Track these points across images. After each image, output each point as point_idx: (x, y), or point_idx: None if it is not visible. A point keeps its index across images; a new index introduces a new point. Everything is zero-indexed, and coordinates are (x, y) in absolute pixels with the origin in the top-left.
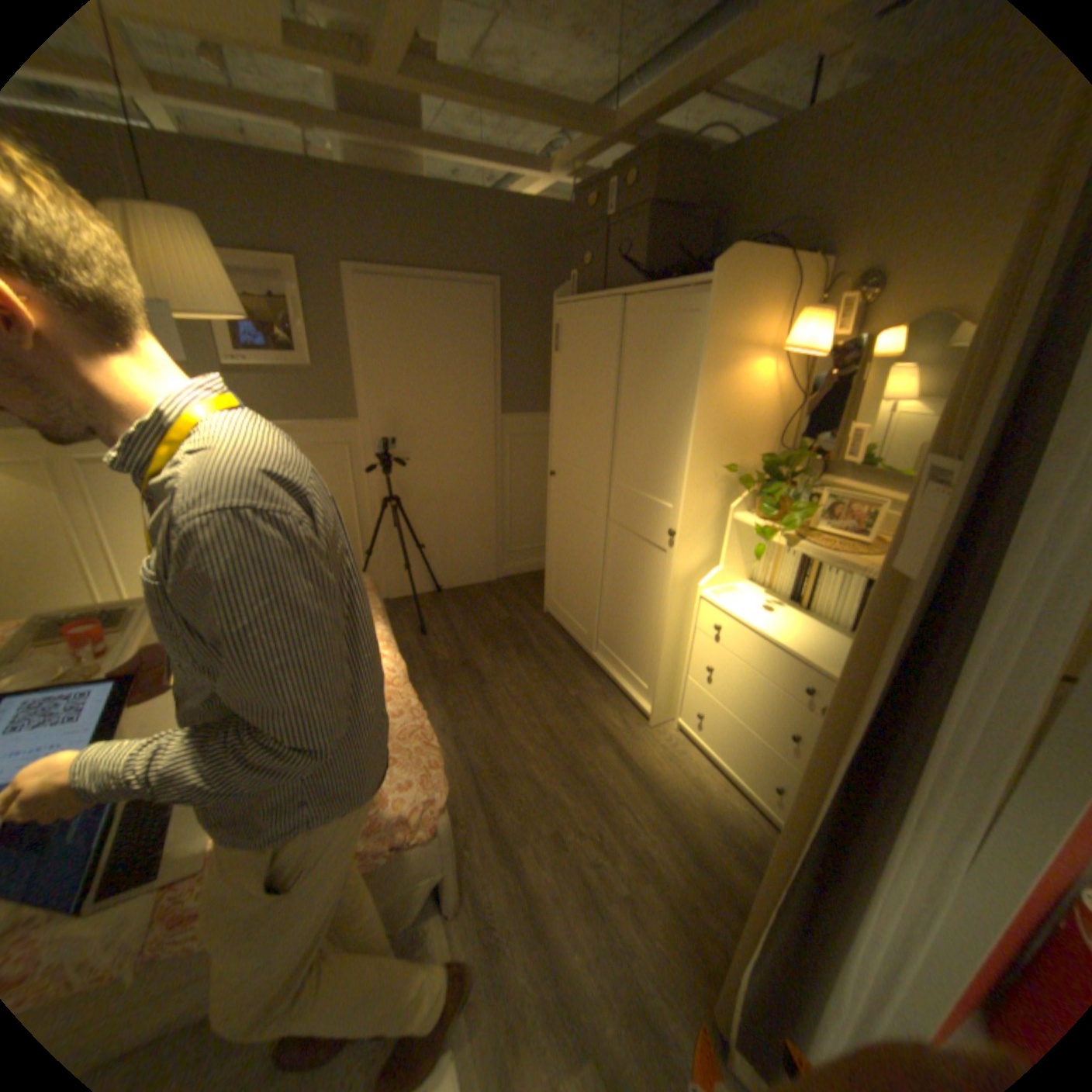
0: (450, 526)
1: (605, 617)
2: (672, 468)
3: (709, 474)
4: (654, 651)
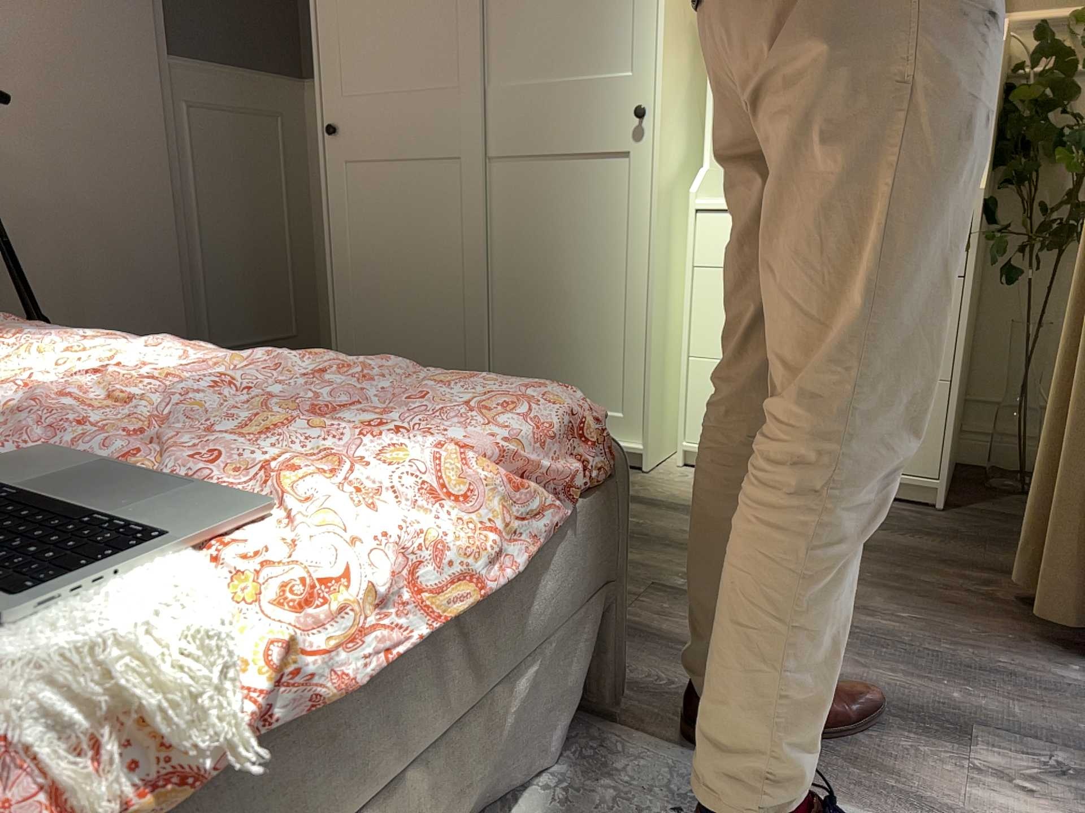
0: (94, 285)
1: (505, 342)
2: (621, 10)
3: (679, 10)
4: (629, 338)
